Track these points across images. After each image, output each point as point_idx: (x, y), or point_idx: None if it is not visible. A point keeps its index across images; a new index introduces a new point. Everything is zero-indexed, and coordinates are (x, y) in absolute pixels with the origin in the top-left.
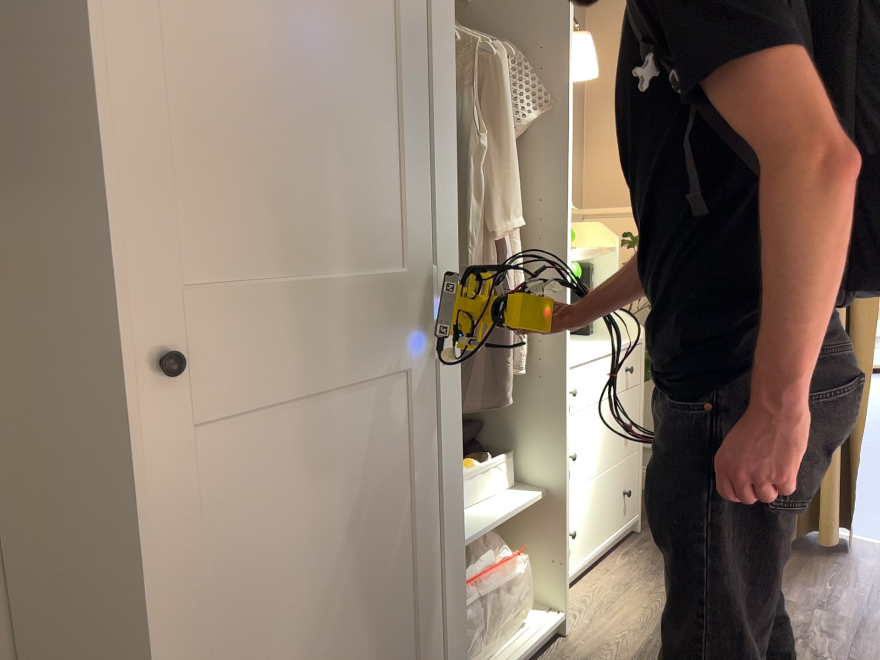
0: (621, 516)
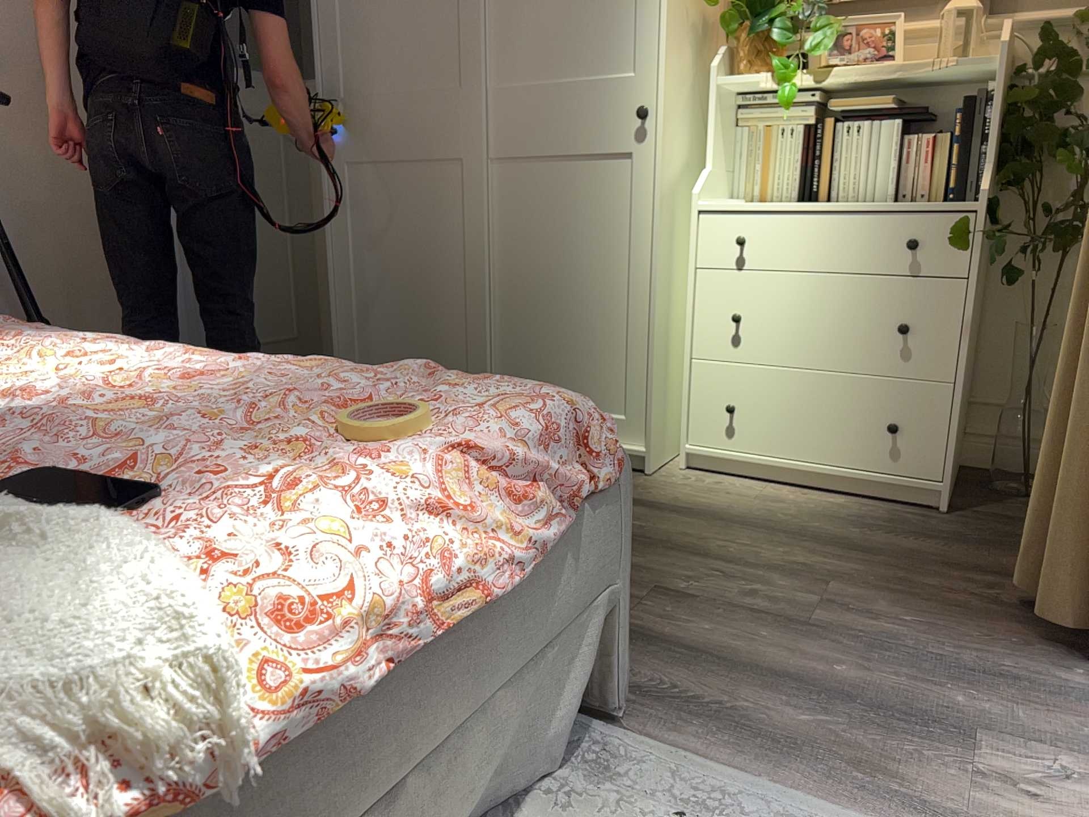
0: (877, 455)
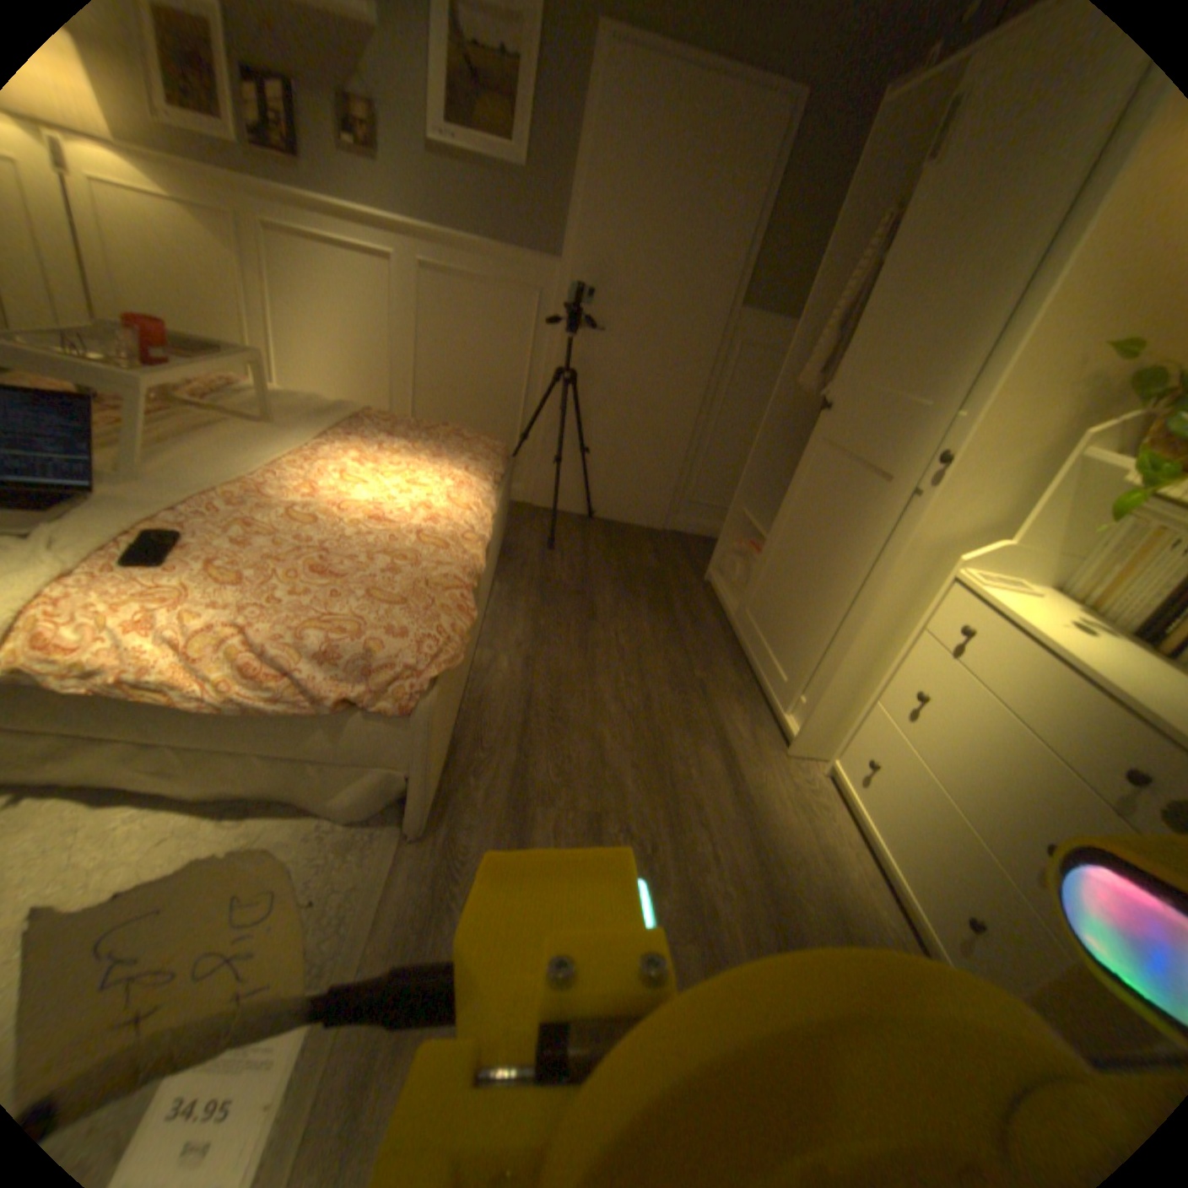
0: (952, 928)
